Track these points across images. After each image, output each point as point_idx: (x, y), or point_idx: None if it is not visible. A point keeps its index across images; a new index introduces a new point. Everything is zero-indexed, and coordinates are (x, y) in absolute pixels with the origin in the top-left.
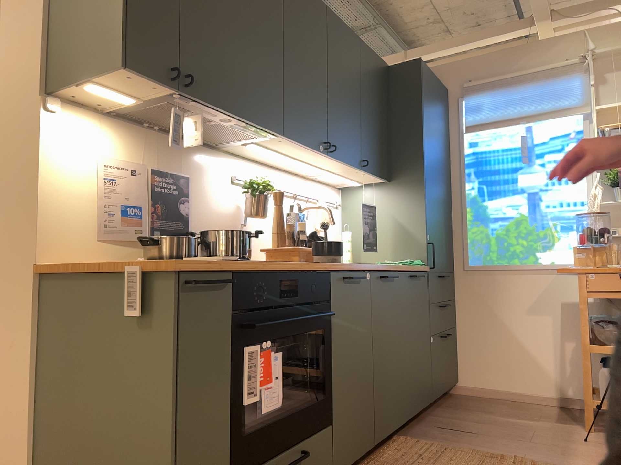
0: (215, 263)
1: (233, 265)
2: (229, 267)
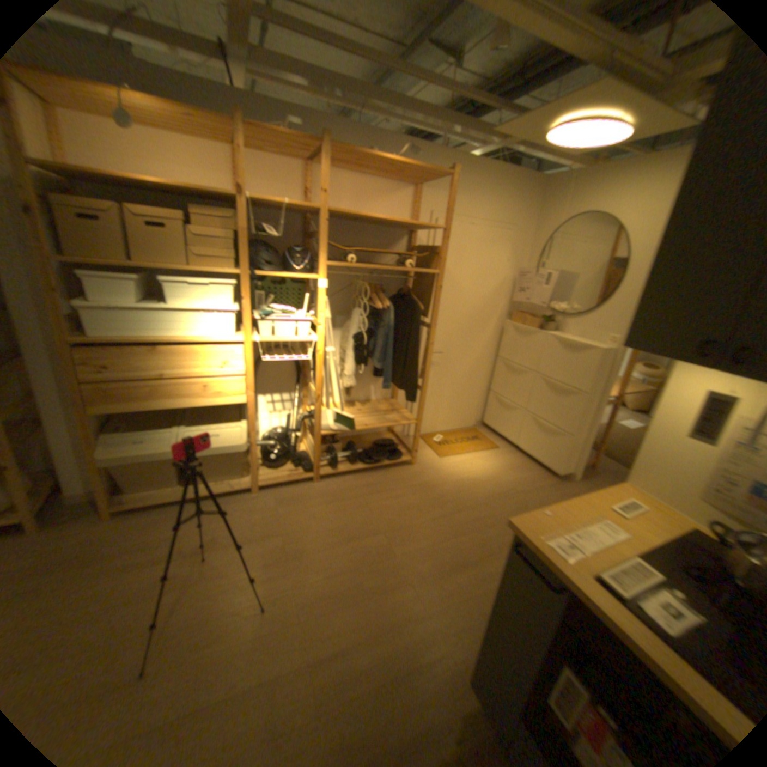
0: (565, 566)
1: (569, 584)
2: (576, 584)
